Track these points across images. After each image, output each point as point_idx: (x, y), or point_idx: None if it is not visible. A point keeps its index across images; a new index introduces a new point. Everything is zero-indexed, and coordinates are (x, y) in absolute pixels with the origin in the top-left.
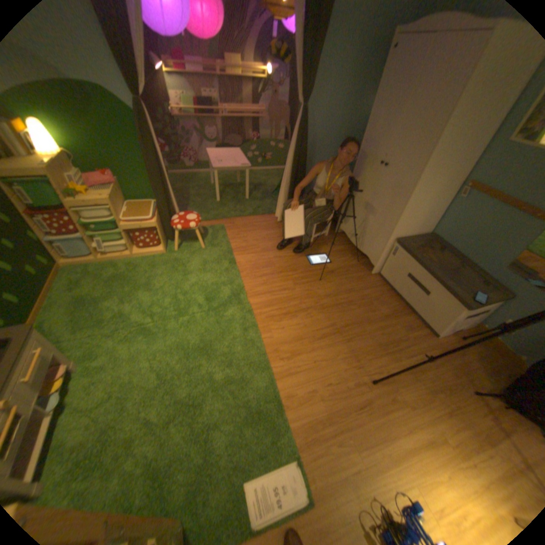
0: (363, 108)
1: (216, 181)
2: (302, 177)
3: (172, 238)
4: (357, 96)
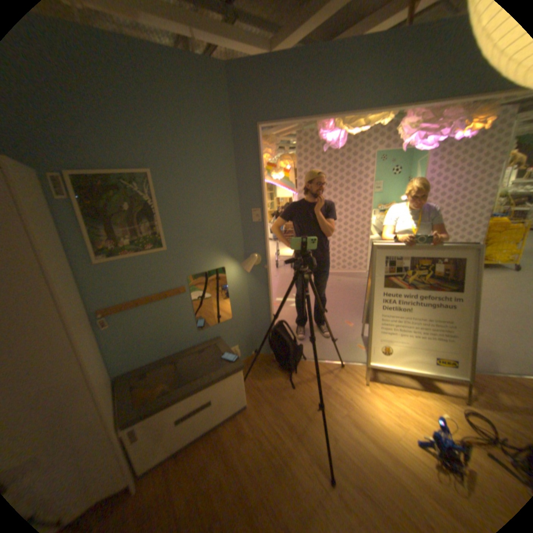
0: None
1: None
2: None
3: None
4: None
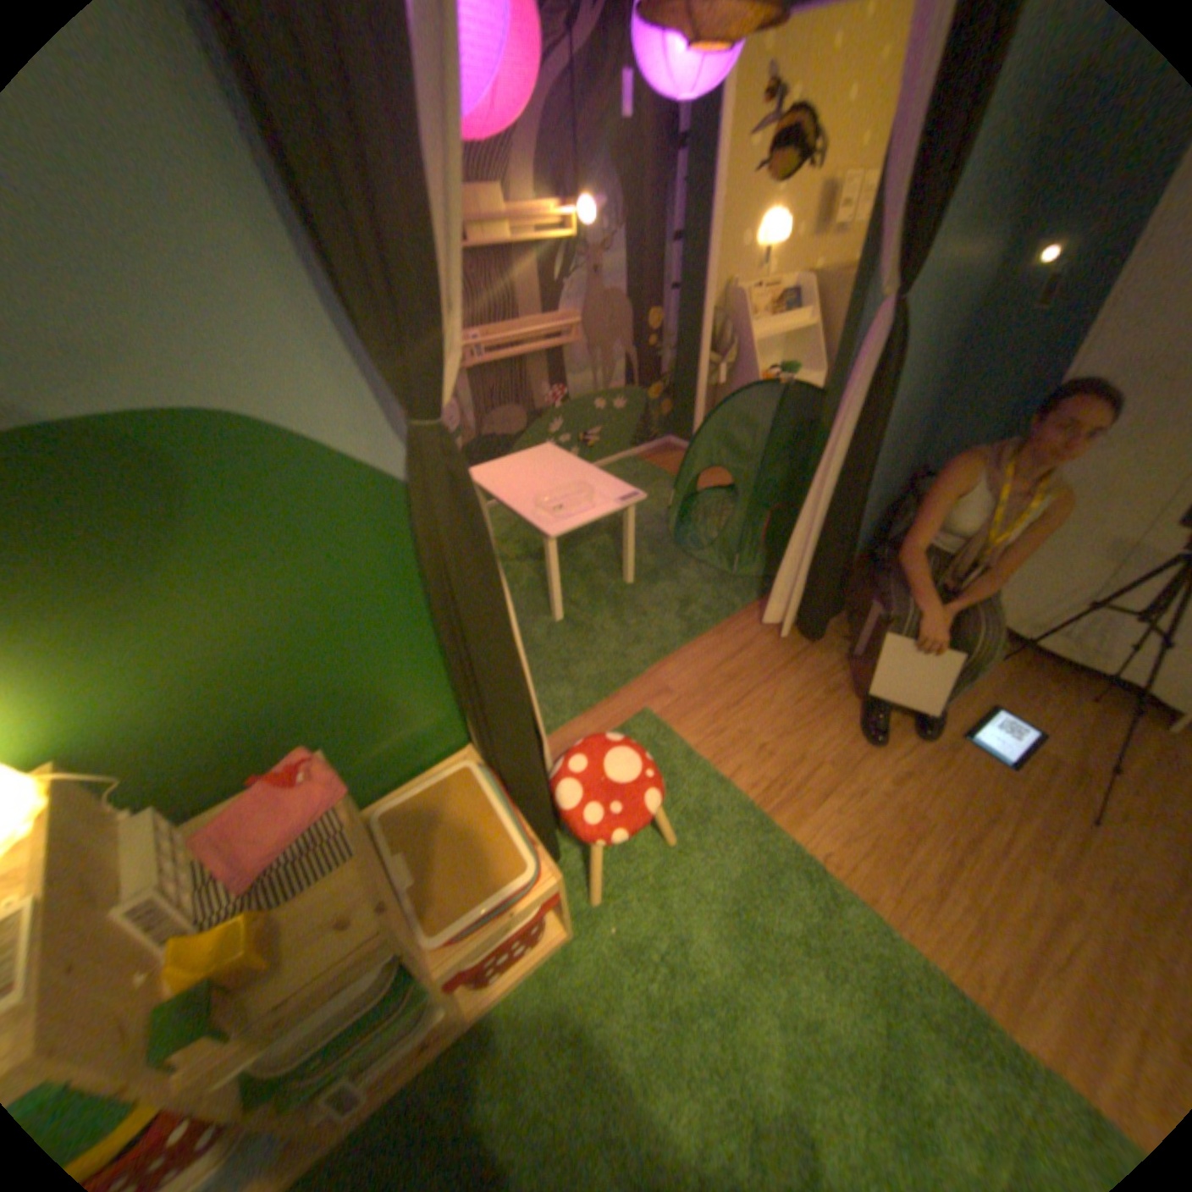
0: (972, 274)
1: (554, 568)
2: (864, 502)
3: (560, 854)
4: (971, 244)
